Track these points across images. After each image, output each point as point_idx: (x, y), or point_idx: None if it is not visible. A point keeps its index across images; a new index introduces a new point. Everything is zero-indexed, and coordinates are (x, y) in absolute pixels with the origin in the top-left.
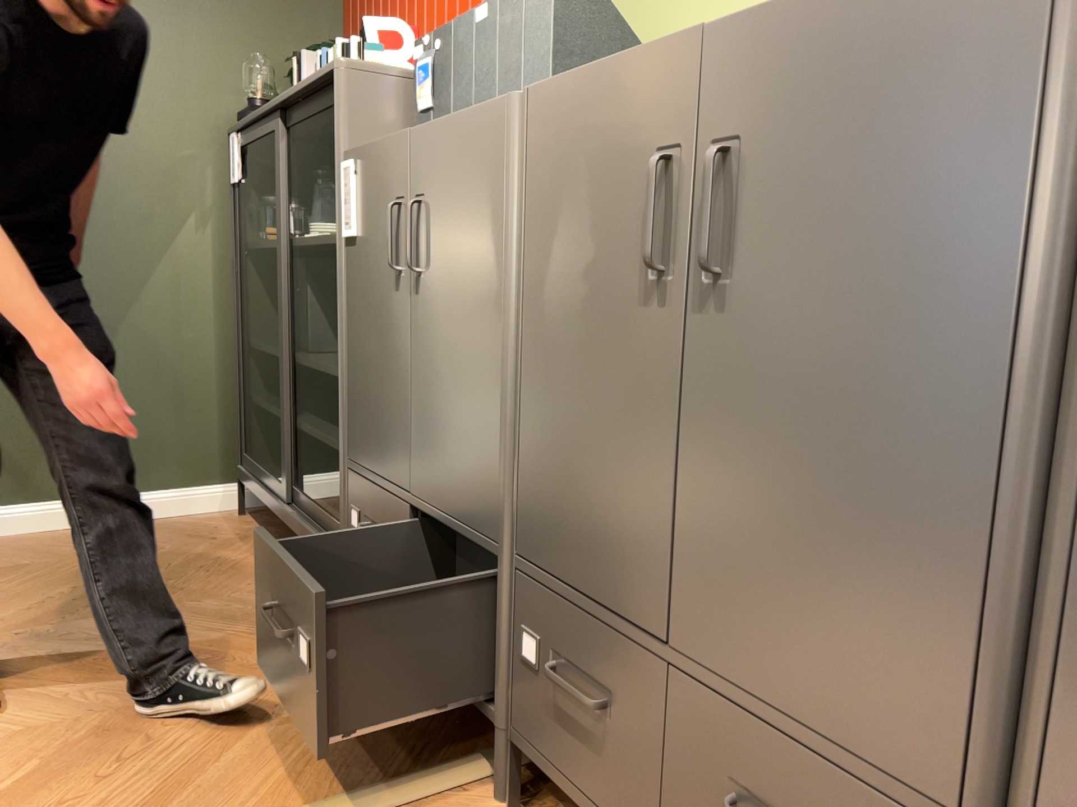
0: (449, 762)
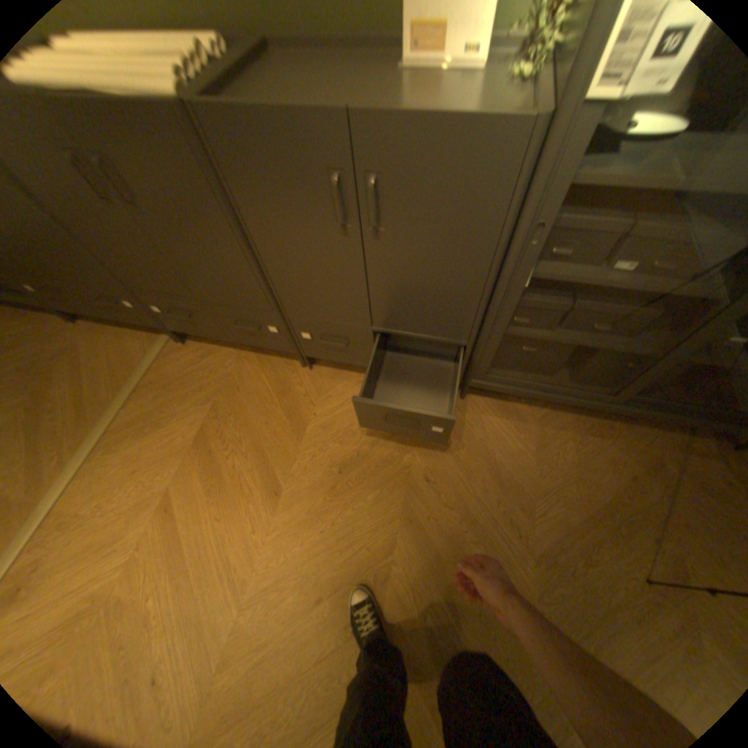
0: (156, 342)
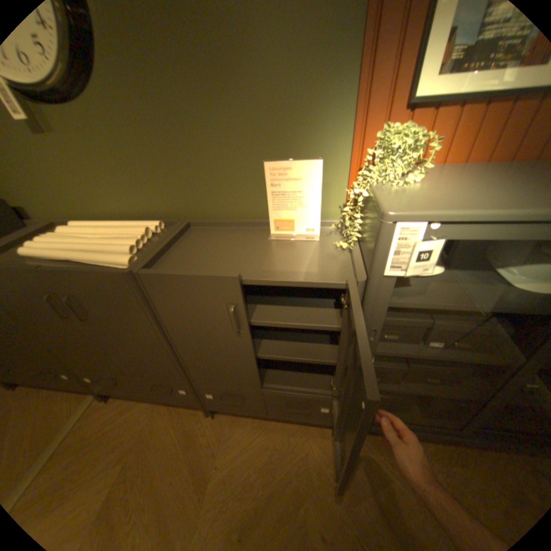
0: (80, 403)
